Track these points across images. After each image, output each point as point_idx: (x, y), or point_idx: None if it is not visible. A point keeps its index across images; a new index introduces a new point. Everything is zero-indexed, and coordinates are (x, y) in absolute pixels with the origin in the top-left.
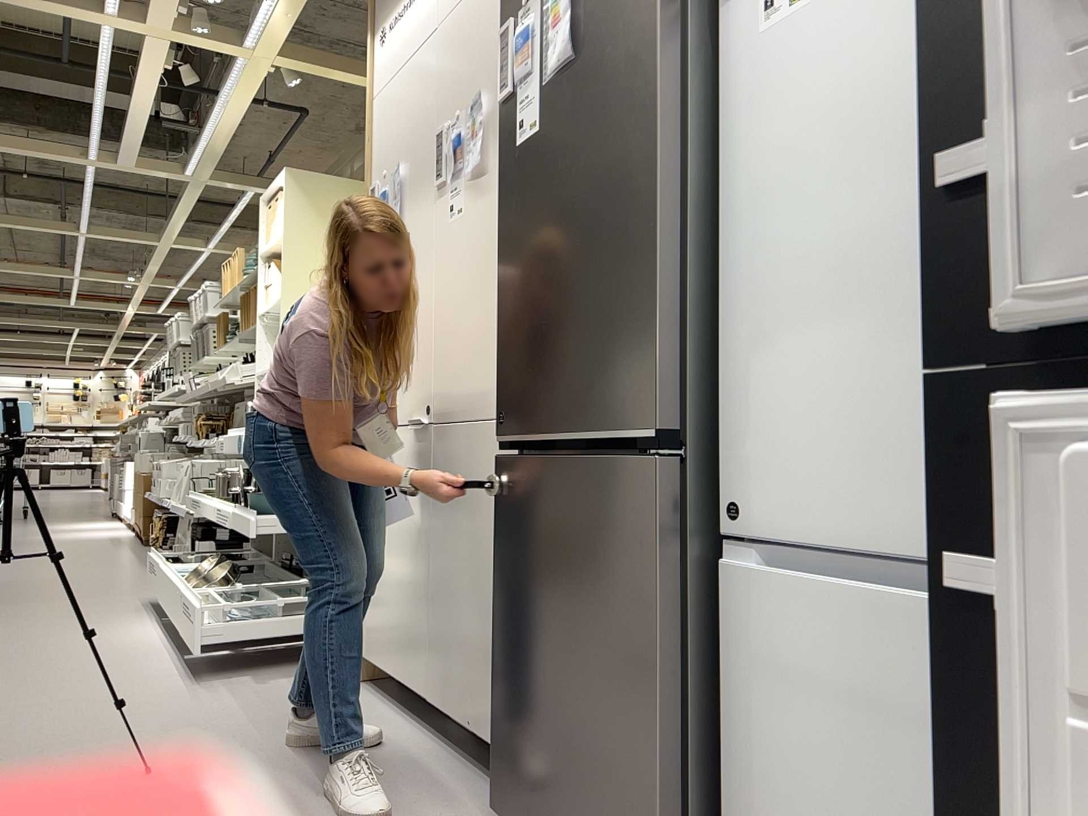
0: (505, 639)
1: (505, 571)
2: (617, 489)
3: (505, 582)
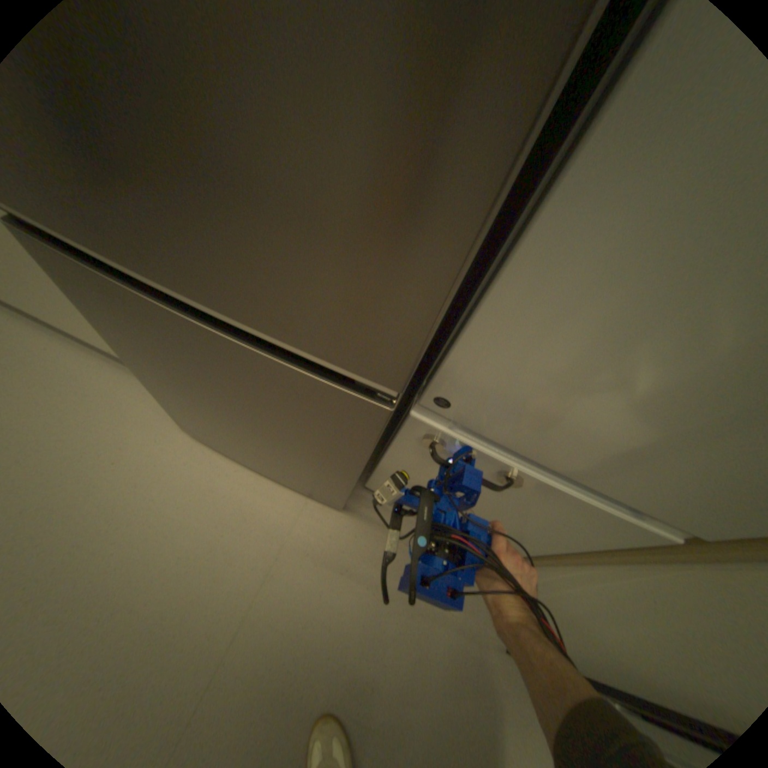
0: (149, 379)
1: (119, 342)
2: (308, 389)
3: (124, 349)
